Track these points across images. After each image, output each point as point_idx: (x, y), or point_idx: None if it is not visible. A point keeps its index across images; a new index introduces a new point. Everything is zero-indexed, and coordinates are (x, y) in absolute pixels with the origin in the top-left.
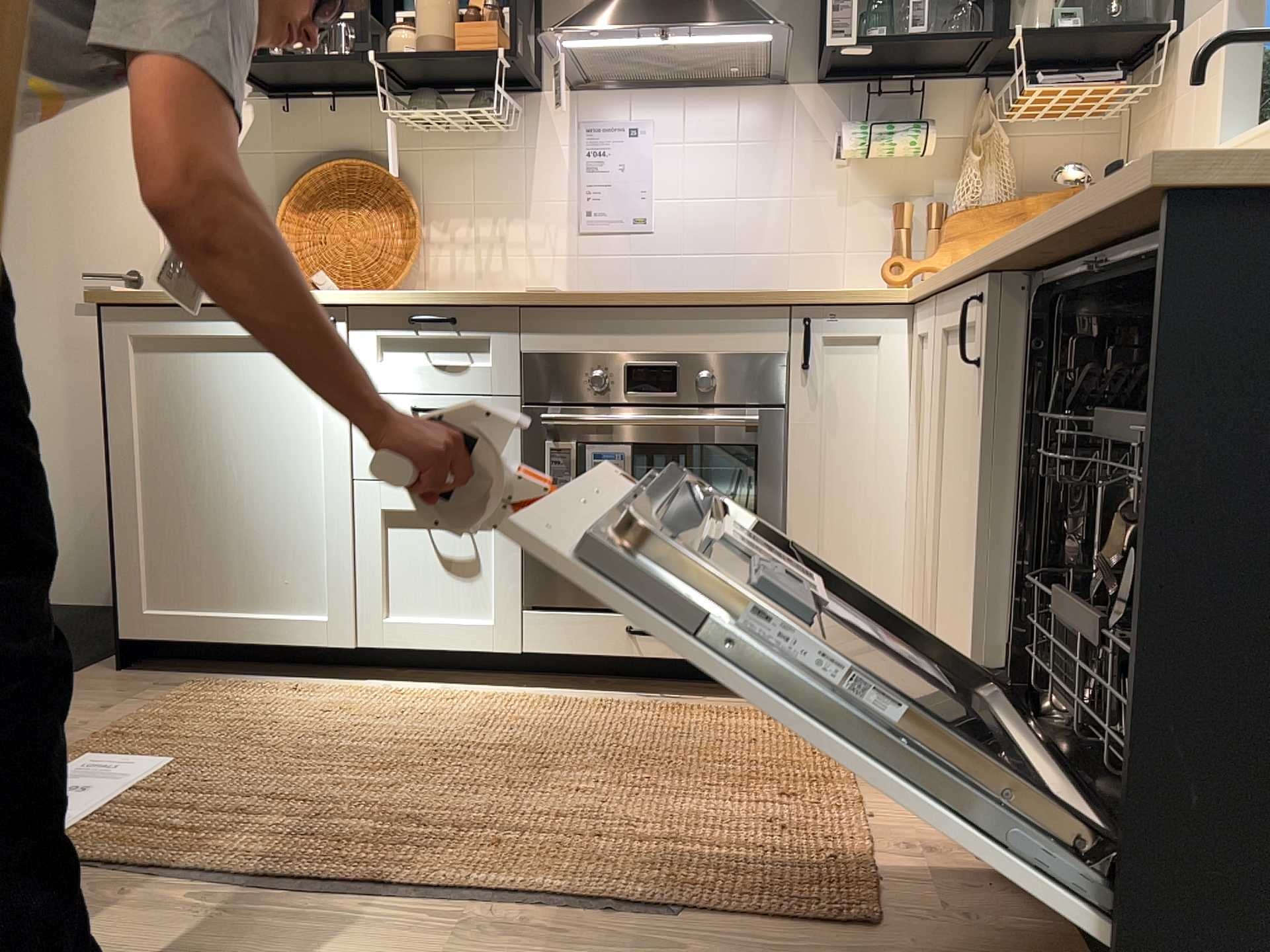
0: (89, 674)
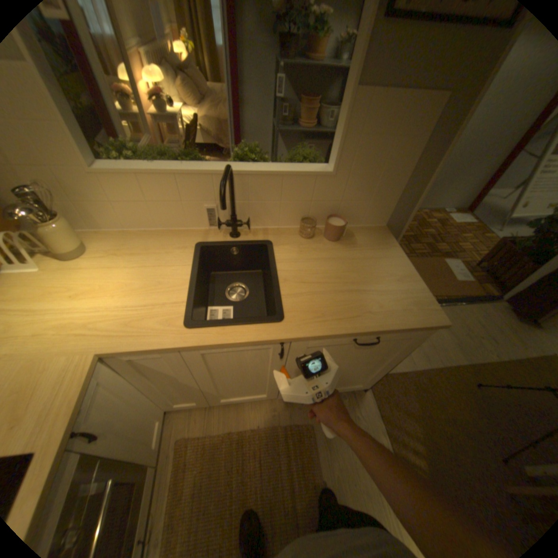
0: None
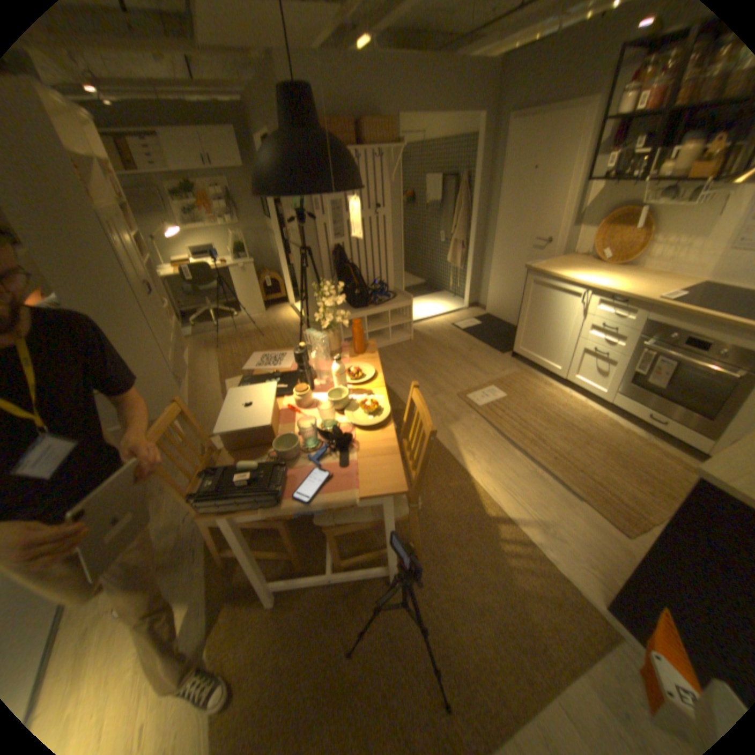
0: (505, 355)
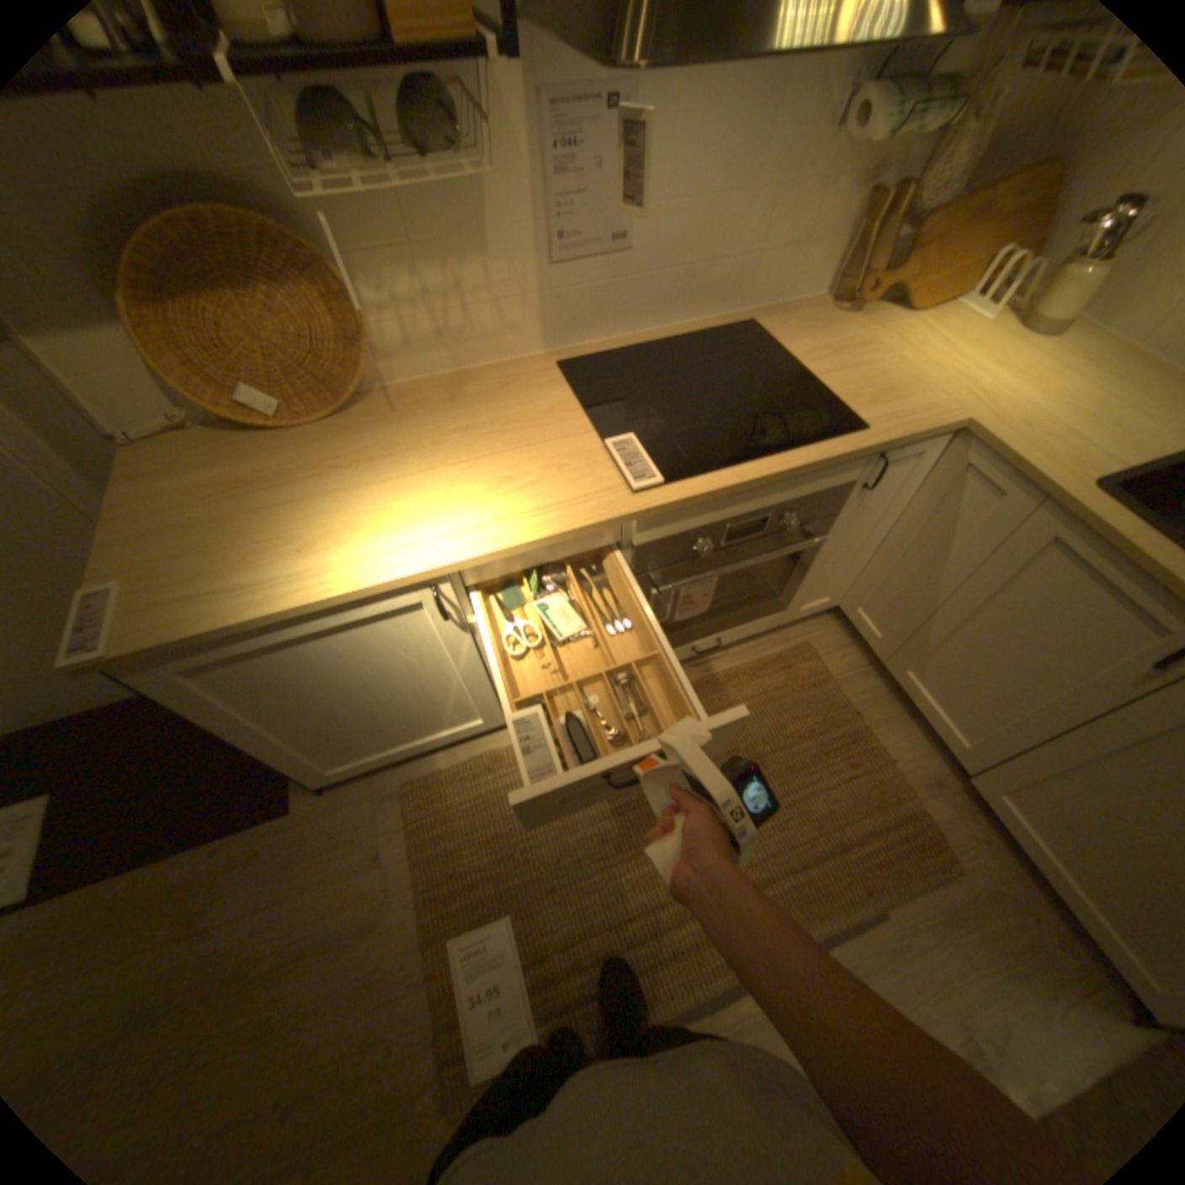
0: (301, 809)
